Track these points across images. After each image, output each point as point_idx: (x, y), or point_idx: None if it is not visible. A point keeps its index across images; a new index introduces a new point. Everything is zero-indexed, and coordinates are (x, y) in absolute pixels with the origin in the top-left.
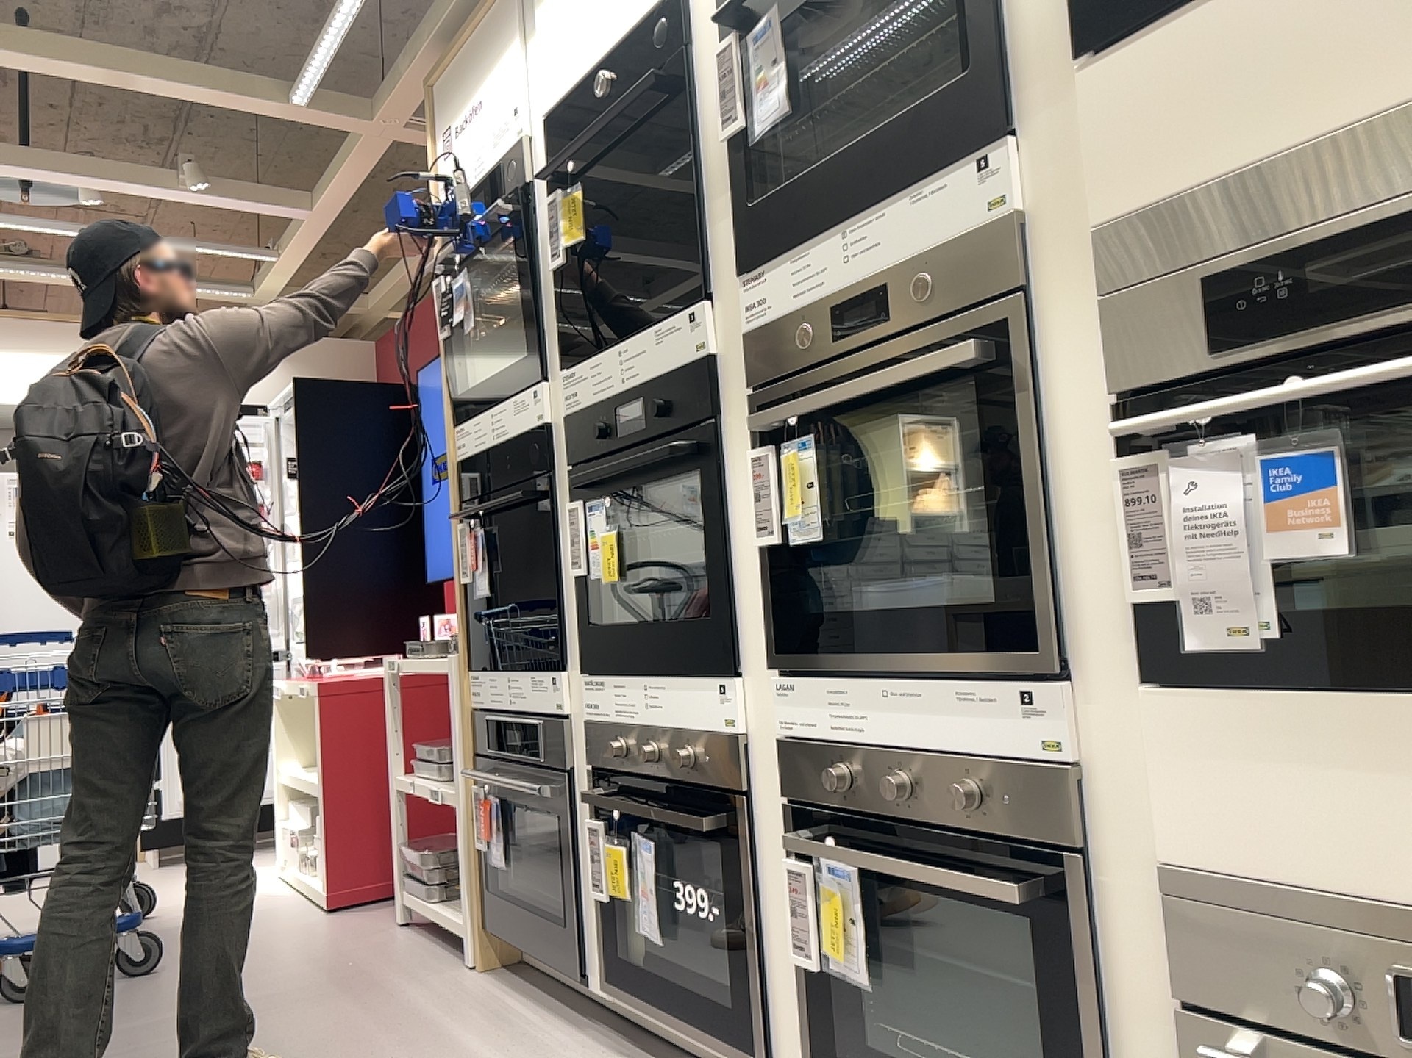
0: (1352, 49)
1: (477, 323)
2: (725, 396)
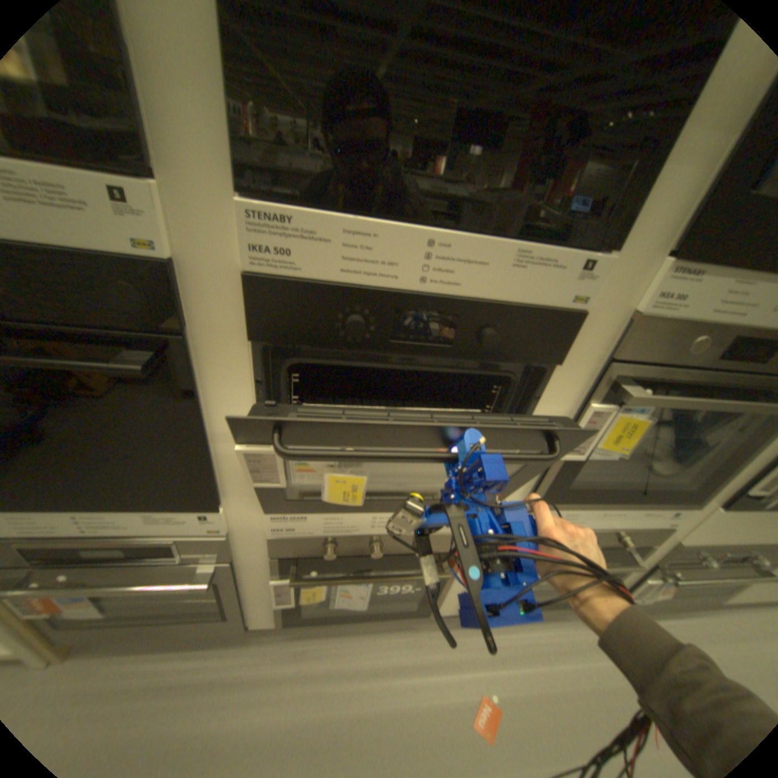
0: None
1: None
2: (572, 350)
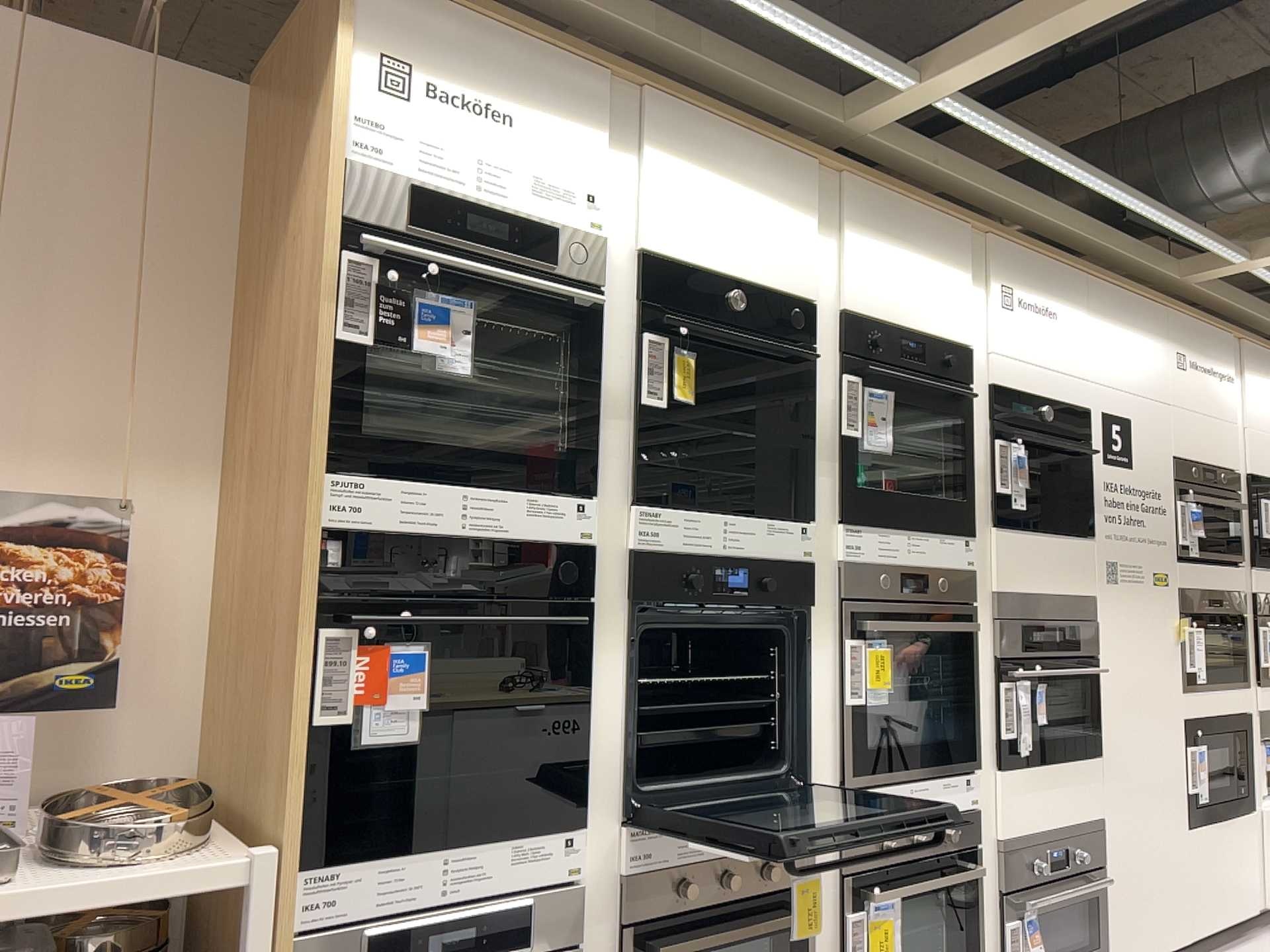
0: (1048, 572)
1: (468, 372)
2: (815, 595)
